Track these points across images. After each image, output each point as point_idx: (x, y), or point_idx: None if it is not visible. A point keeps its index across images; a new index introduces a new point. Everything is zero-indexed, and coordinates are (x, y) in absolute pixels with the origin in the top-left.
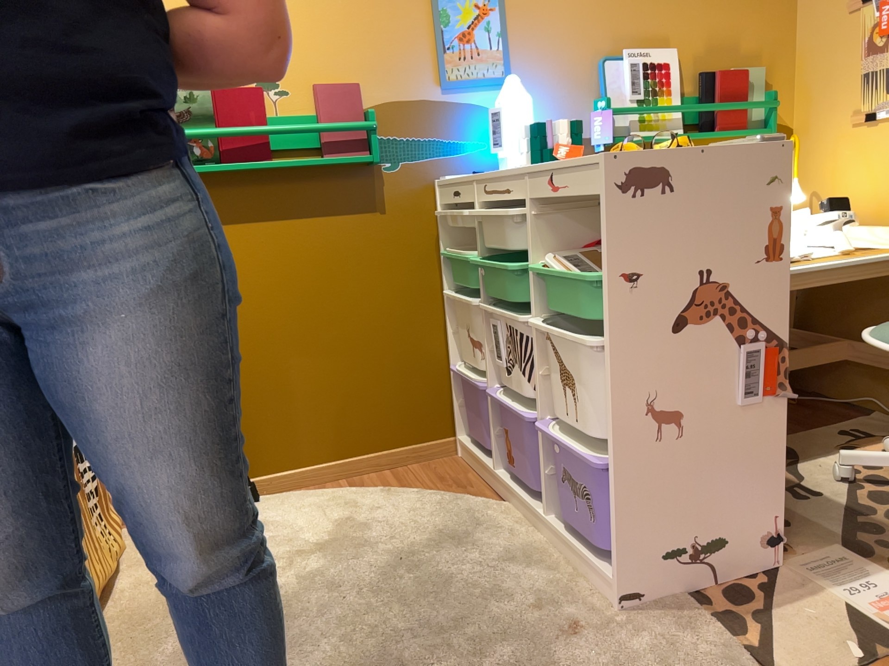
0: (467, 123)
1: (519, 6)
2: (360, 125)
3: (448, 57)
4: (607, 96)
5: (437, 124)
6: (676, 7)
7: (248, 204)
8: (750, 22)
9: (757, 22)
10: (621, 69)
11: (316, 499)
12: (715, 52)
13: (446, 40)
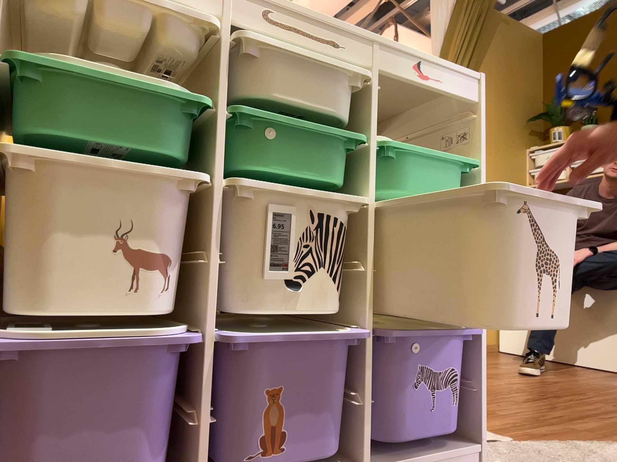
0: None
1: None
2: None
3: None
4: None
5: None
6: None
7: None
8: None
9: None
10: None
11: None
12: None
13: None
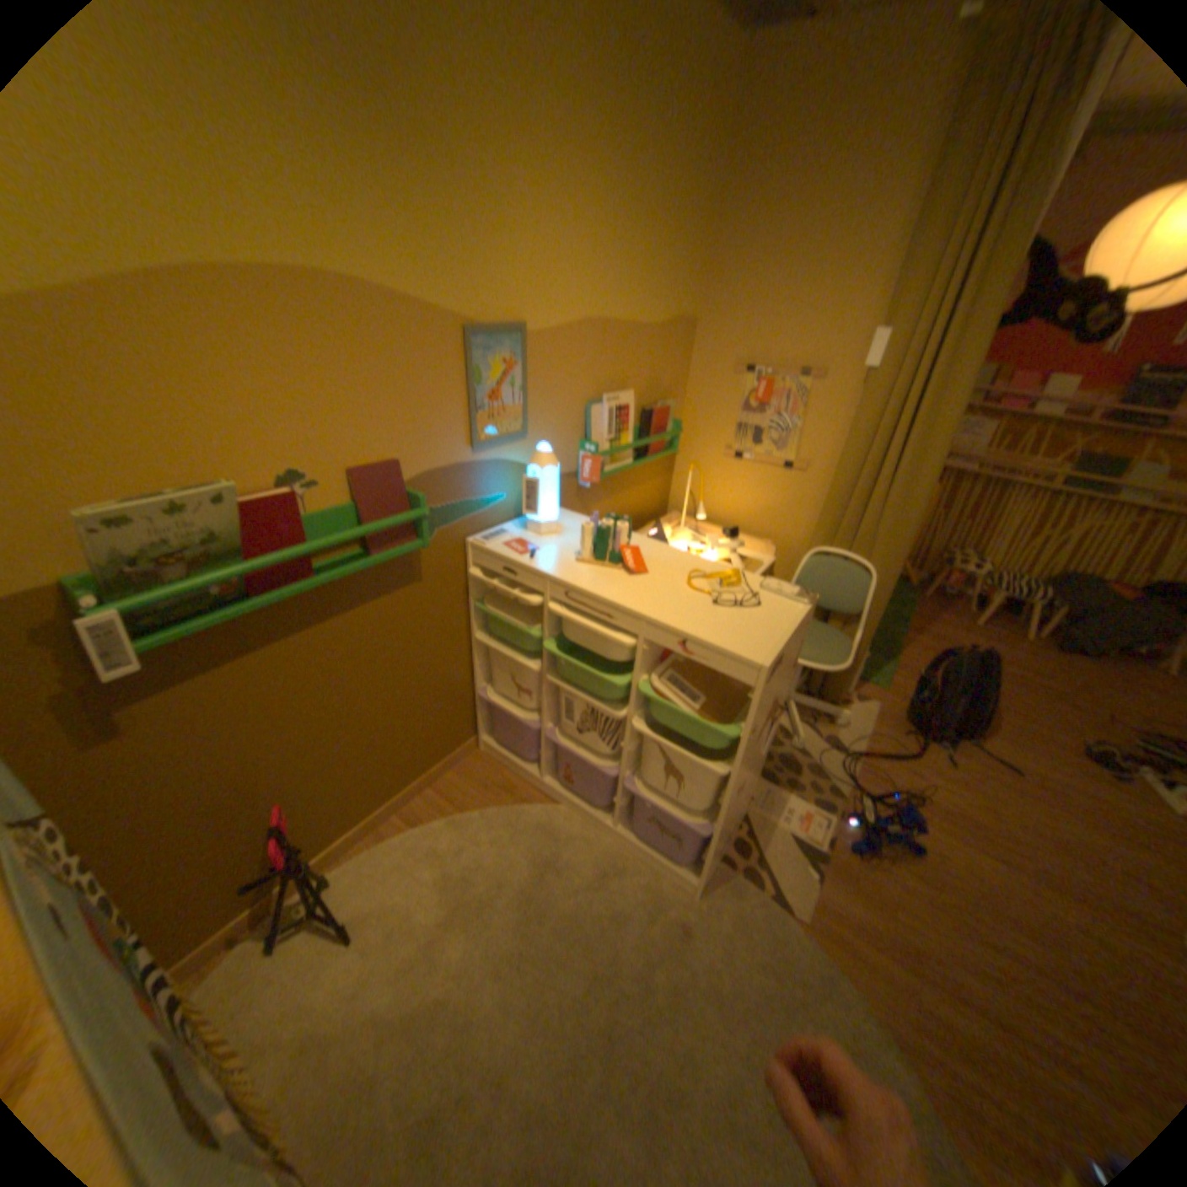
0: (492, 480)
1: (537, 359)
2: (415, 518)
3: (480, 418)
4: (592, 438)
5: (468, 487)
6: (636, 353)
7: (280, 623)
8: (671, 363)
9: (674, 363)
10: (601, 413)
11: (394, 863)
12: (651, 390)
13: (480, 400)
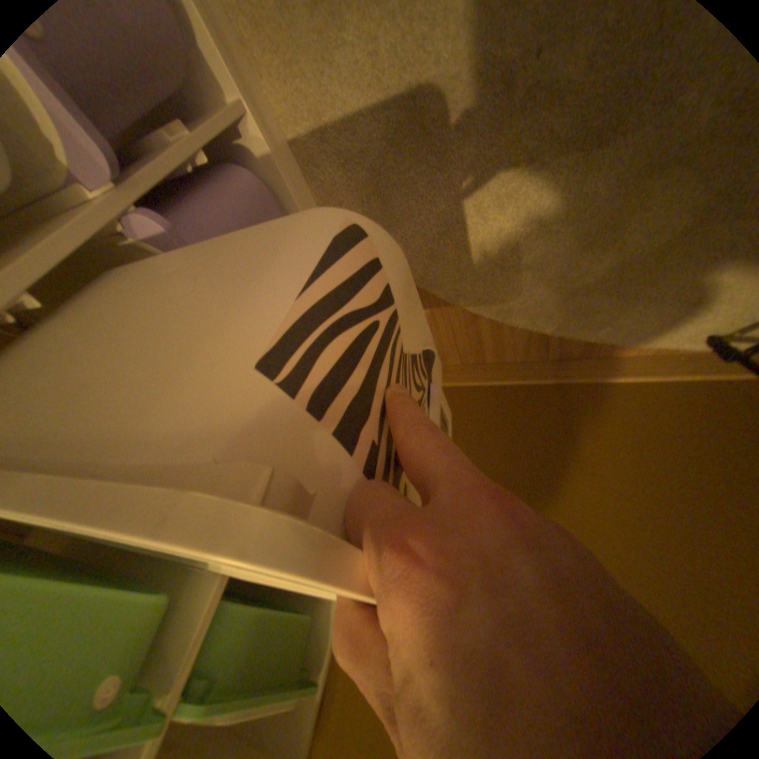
0: None
1: None
2: None
3: None
4: None
5: None
6: None
7: None
8: None
9: None
10: None
11: (622, 309)
12: None
13: None
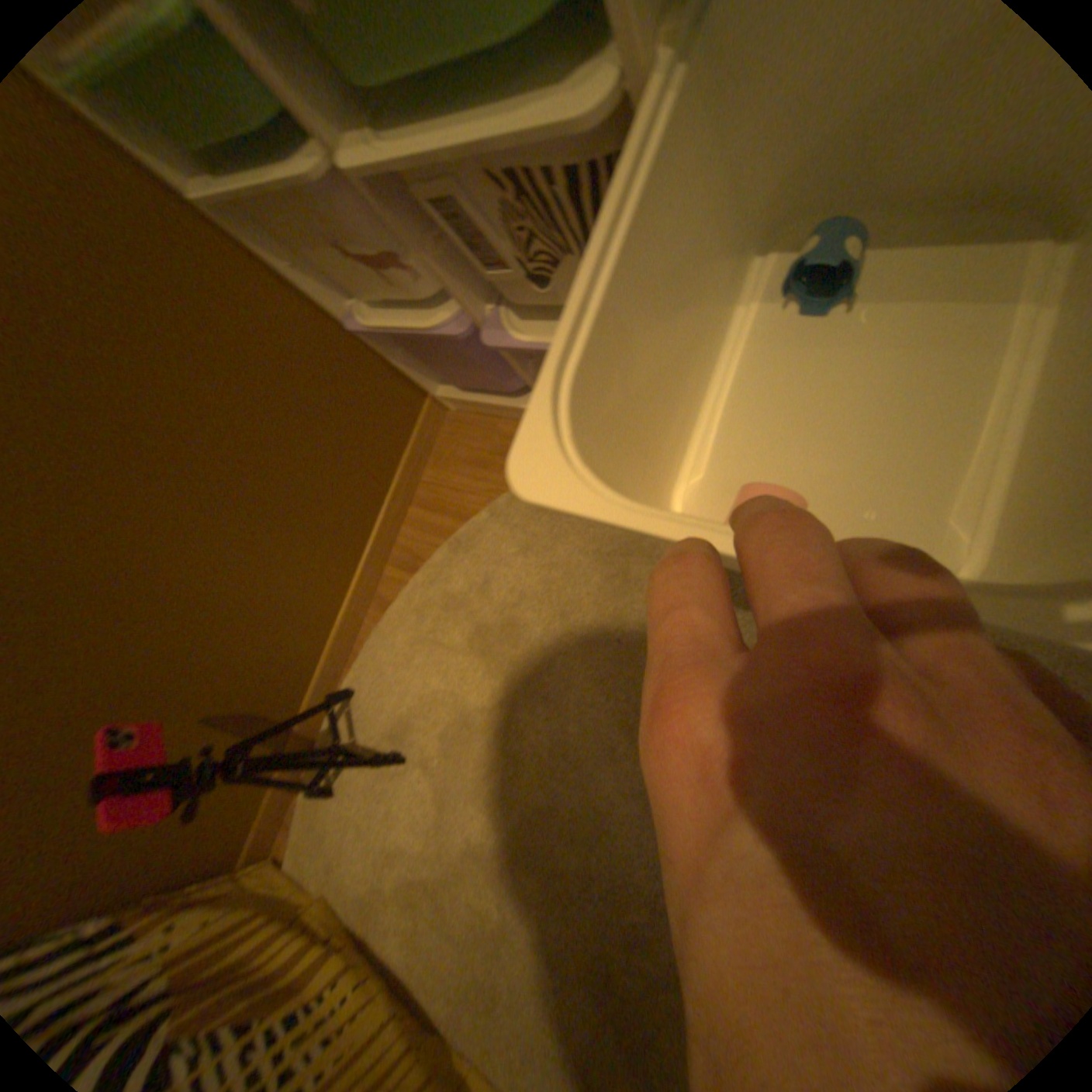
0: None
1: None
2: None
3: None
4: None
5: None
6: None
7: None
8: None
9: None
10: None
11: (409, 635)
12: None
13: None
